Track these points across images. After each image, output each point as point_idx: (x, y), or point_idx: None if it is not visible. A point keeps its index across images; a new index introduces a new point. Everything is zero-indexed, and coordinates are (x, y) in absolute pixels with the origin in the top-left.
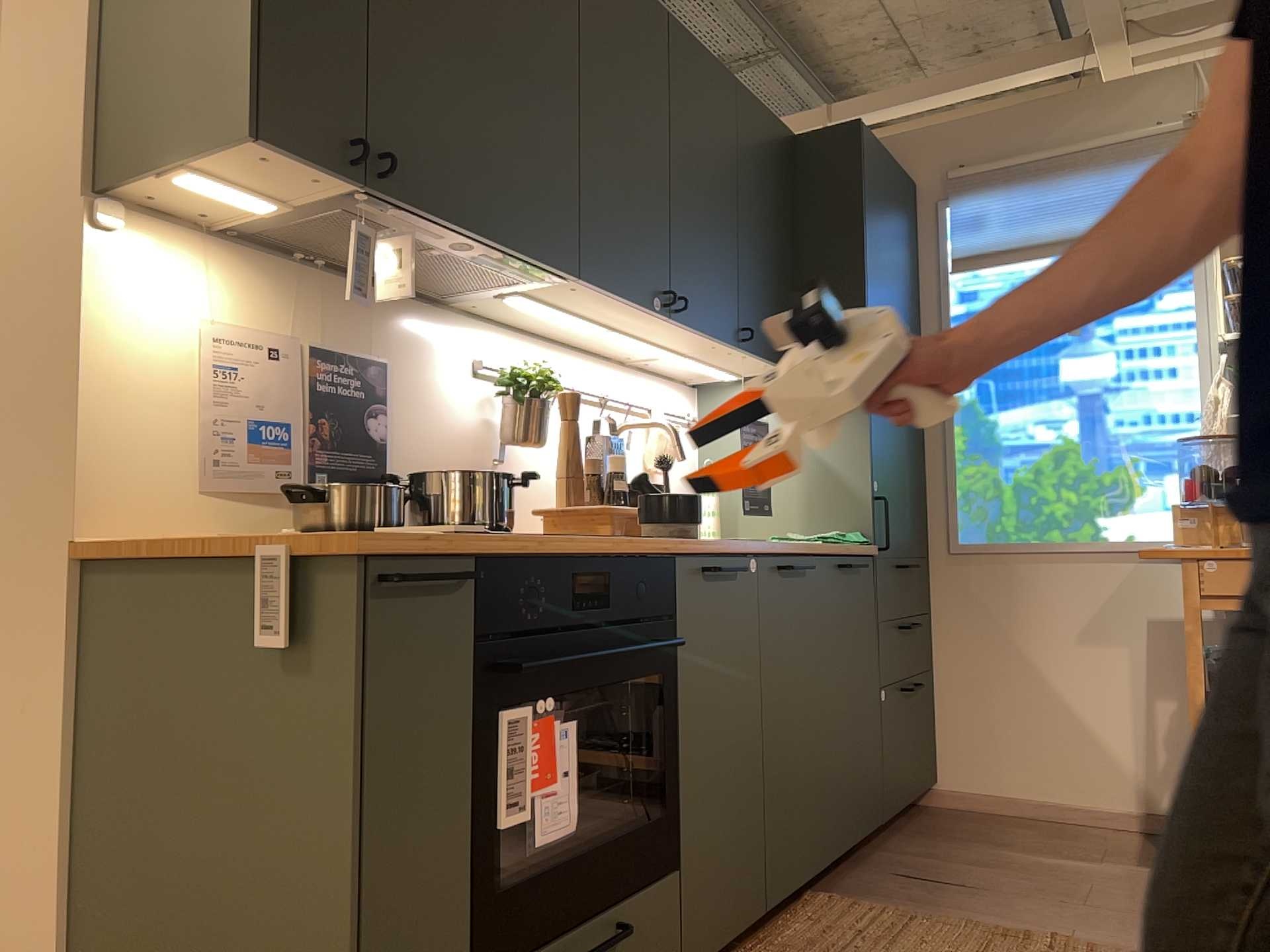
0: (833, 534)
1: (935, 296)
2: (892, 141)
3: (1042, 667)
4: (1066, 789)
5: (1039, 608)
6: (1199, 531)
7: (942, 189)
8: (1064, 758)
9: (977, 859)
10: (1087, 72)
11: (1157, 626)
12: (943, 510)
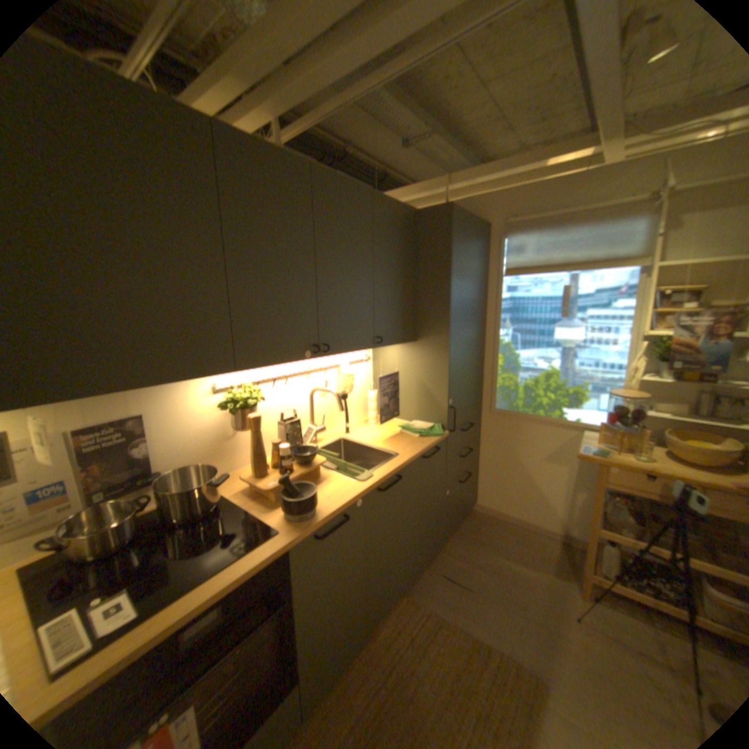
0: (426, 428)
1: (495, 286)
2: (481, 197)
3: (527, 468)
4: (531, 518)
5: (529, 443)
6: (614, 439)
7: (504, 227)
8: (532, 506)
9: (482, 564)
10: (598, 153)
11: (584, 462)
12: (489, 392)
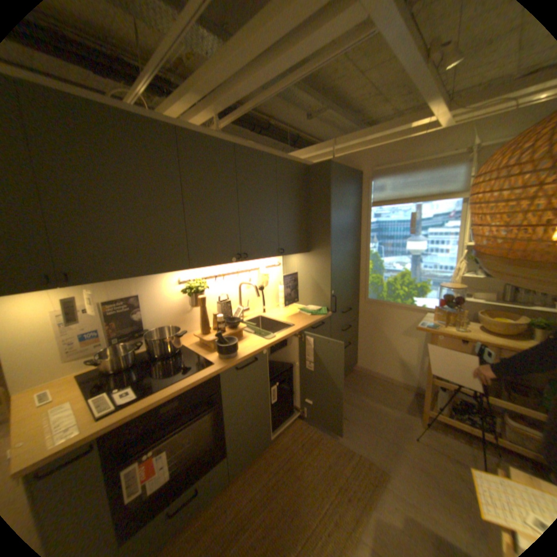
0: (316, 310)
1: (366, 214)
2: (355, 153)
3: (390, 340)
4: (394, 375)
5: (391, 322)
6: (444, 317)
7: (371, 173)
8: (394, 367)
9: (356, 404)
10: (434, 121)
11: (429, 335)
12: (364, 287)
